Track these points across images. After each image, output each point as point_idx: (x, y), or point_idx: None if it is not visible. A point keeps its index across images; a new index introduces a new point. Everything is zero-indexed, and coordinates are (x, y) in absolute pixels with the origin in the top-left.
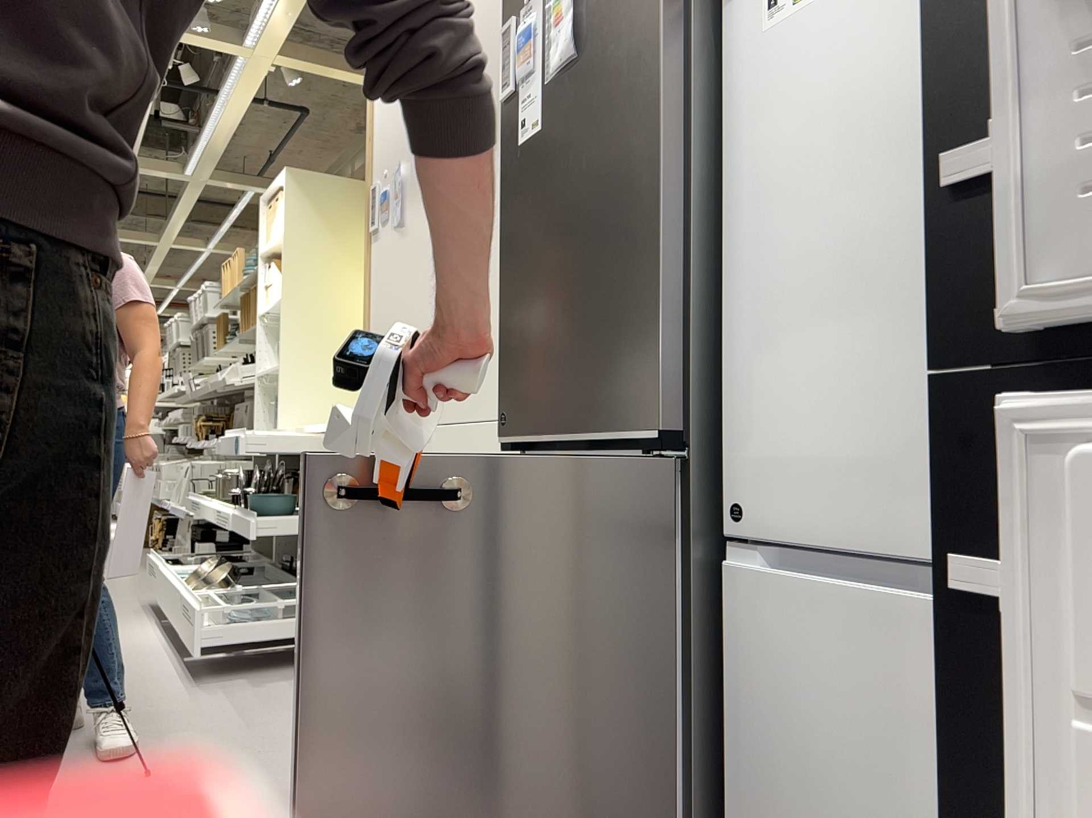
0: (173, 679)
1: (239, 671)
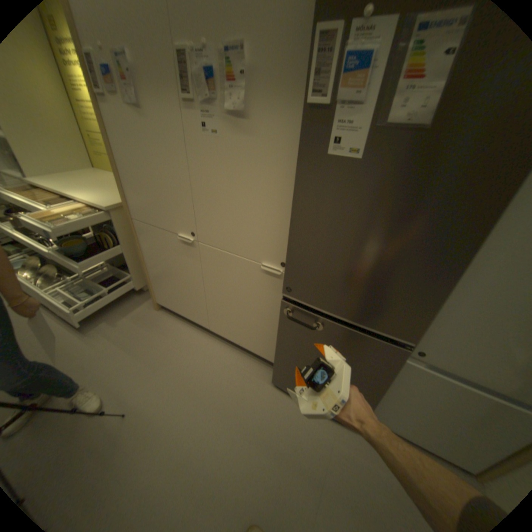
0: (66, 333)
1: (95, 316)
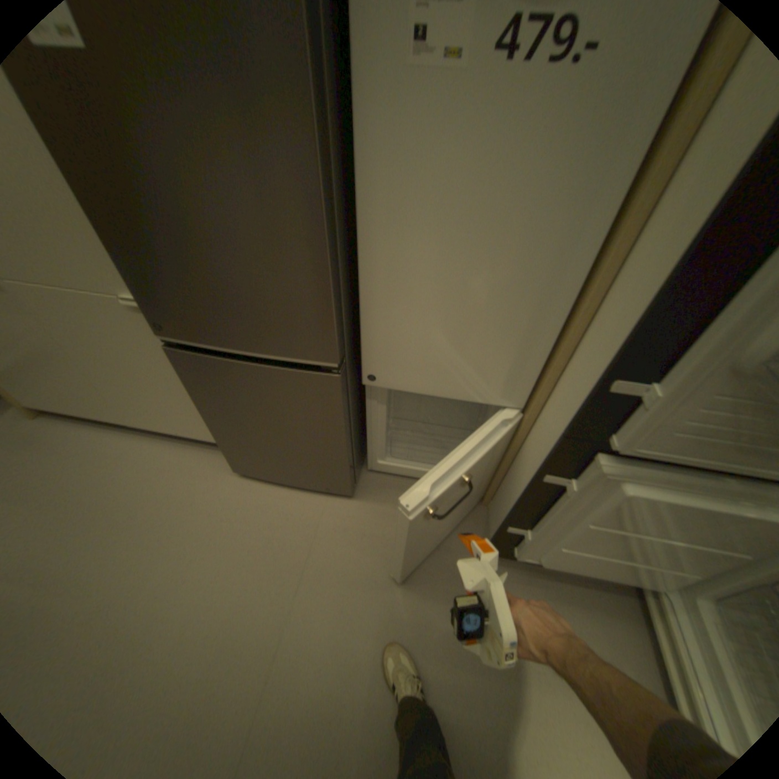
0: None
1: None
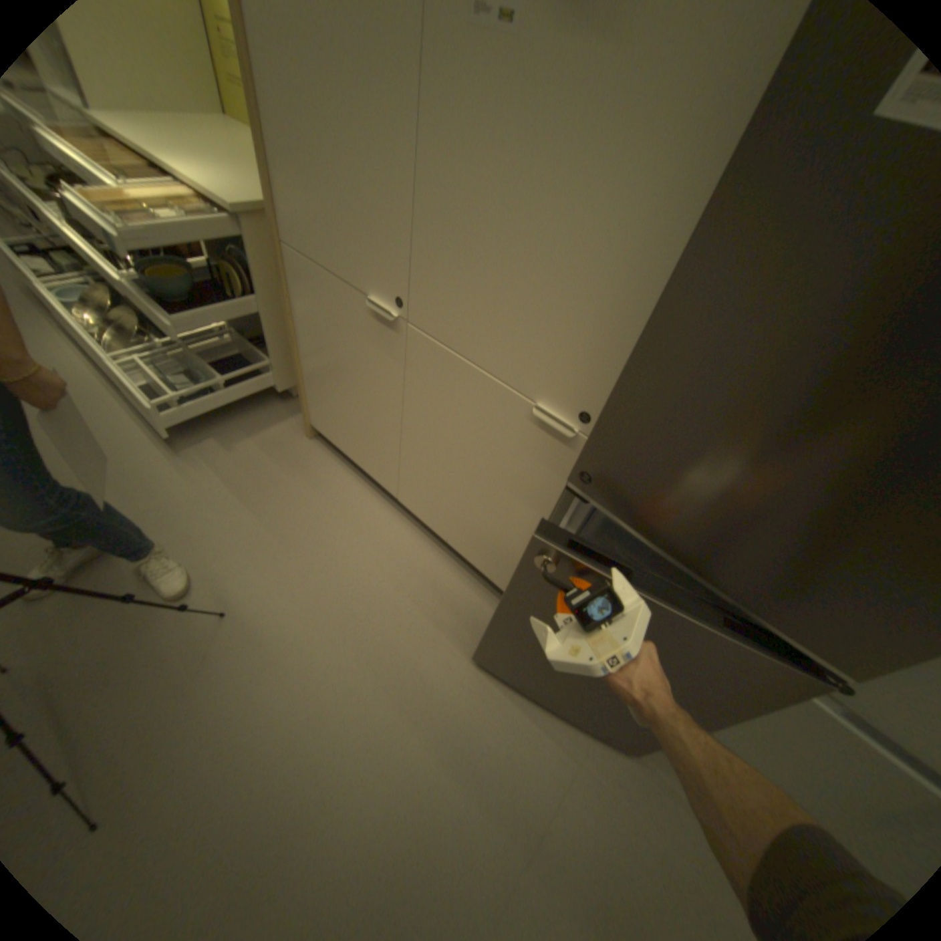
0: (147, 443)
1: (200, 423)
